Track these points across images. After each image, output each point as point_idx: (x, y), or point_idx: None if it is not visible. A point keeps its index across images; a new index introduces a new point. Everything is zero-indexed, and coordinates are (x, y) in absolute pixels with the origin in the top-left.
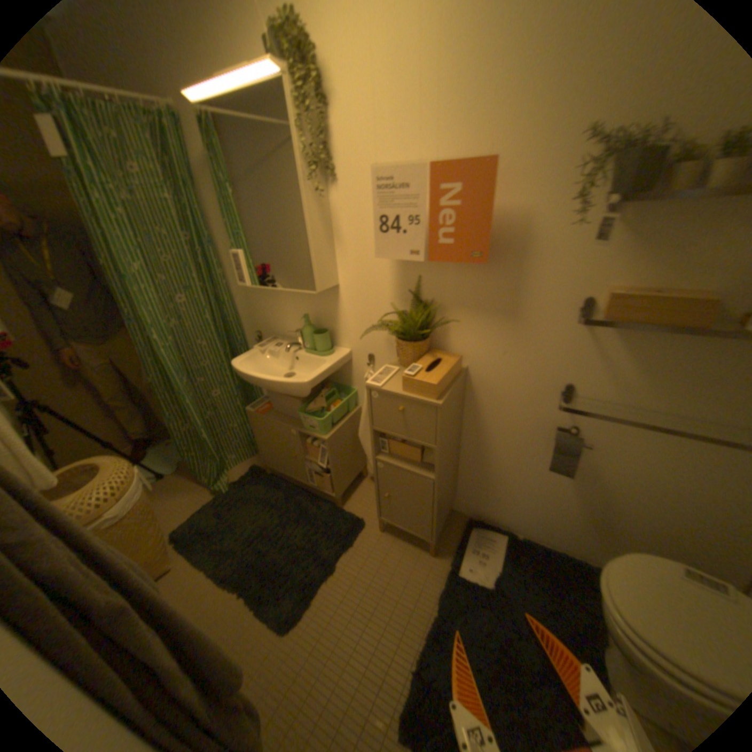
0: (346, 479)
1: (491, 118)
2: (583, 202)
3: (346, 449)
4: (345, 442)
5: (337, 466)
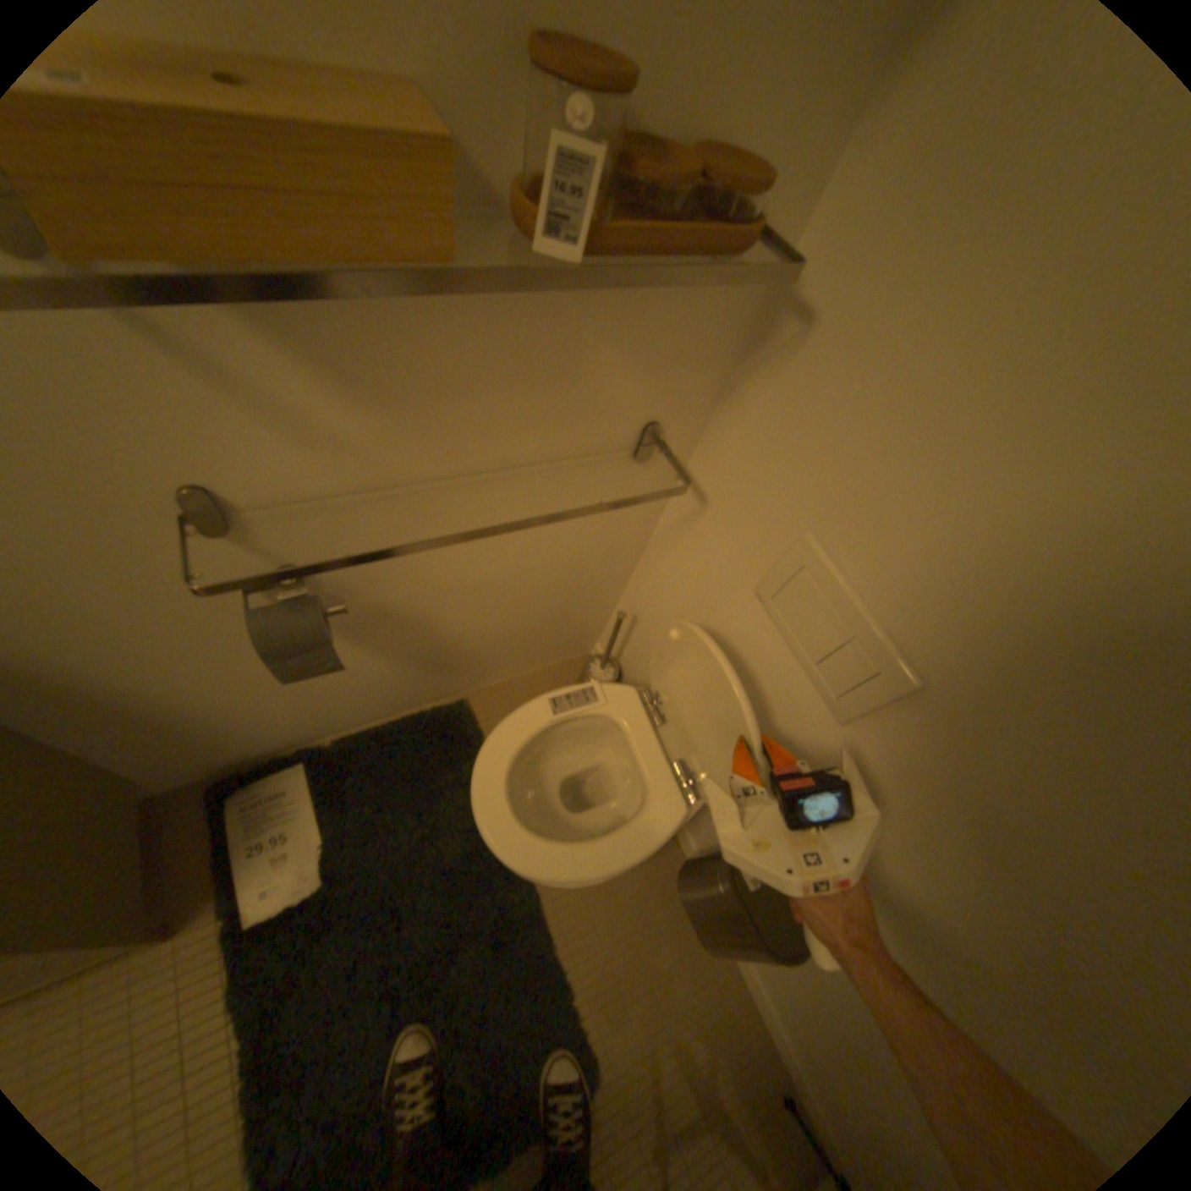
0: None
1: None
2: None
3: None
4: None
5: None
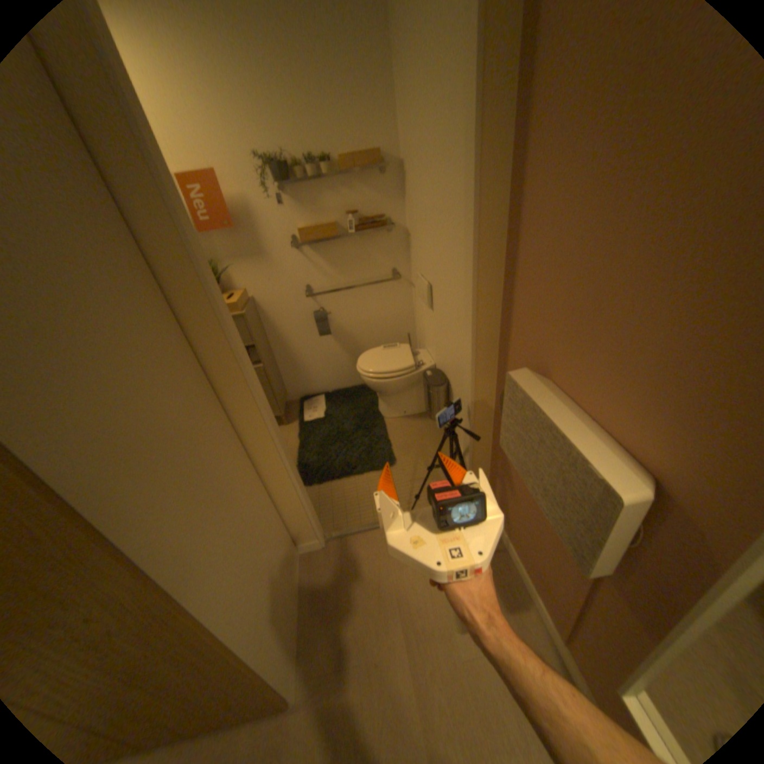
0: None
1: (200, 149)
2: (267, 189)
3: None
4: None
5: None
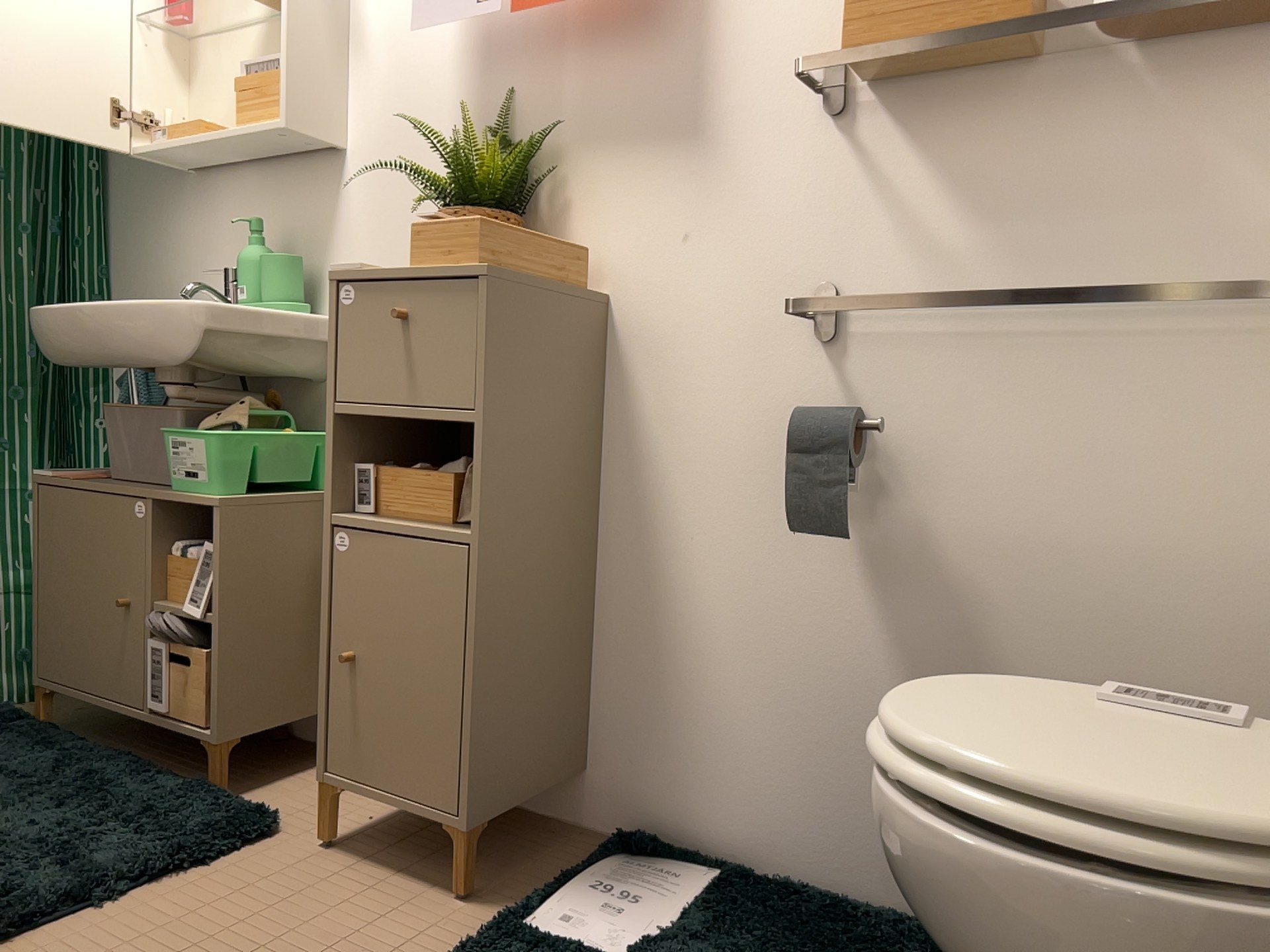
0: (260, 690)
1: None
2: None
3: (279, 581)
4: (279, 554)
5: (236, 615)
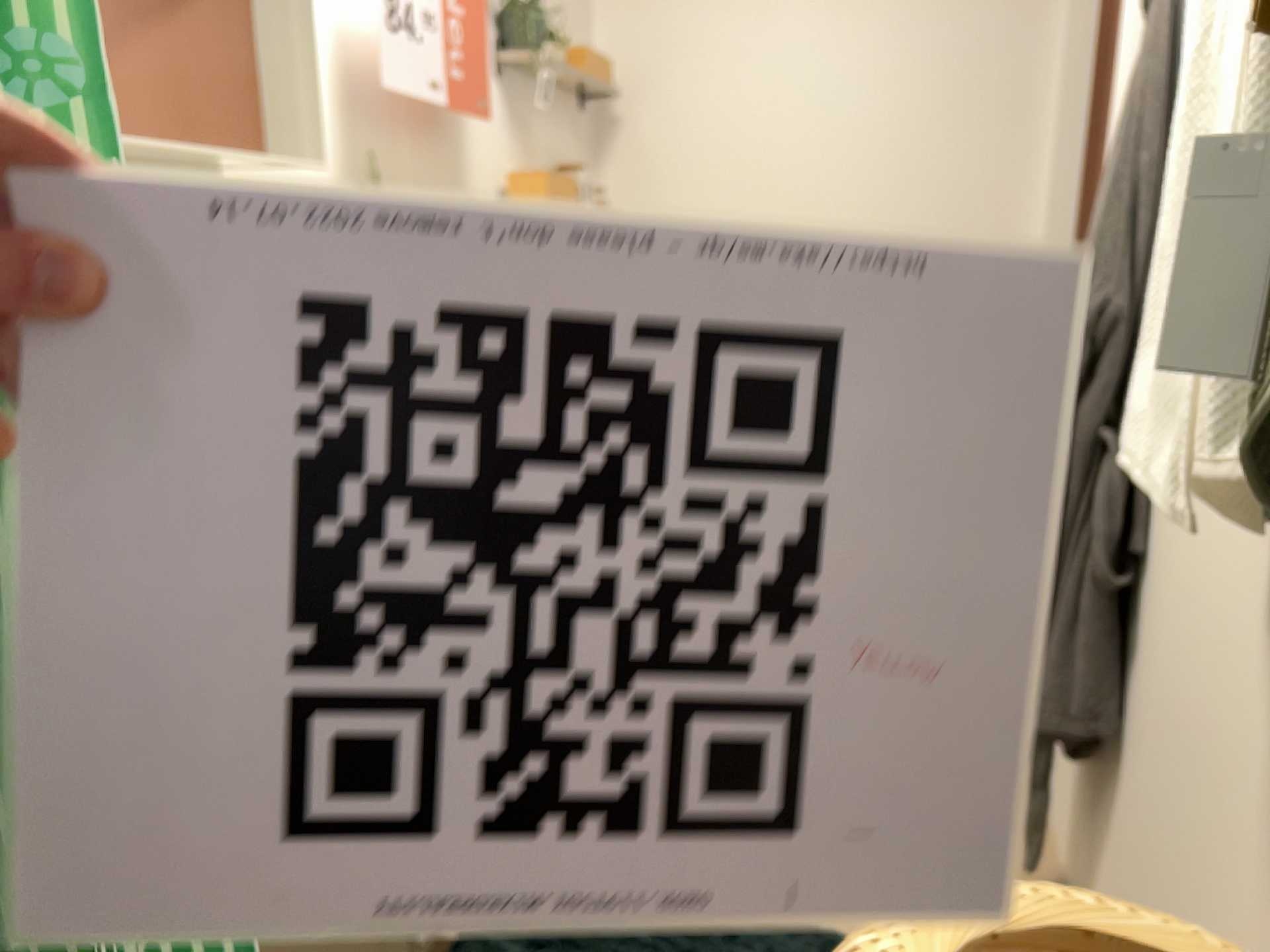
0: None
1: None
2: (494, 70)
3: None
4: None
5: None
